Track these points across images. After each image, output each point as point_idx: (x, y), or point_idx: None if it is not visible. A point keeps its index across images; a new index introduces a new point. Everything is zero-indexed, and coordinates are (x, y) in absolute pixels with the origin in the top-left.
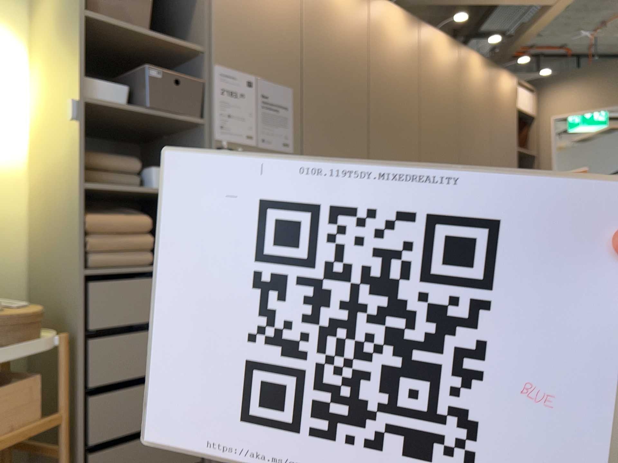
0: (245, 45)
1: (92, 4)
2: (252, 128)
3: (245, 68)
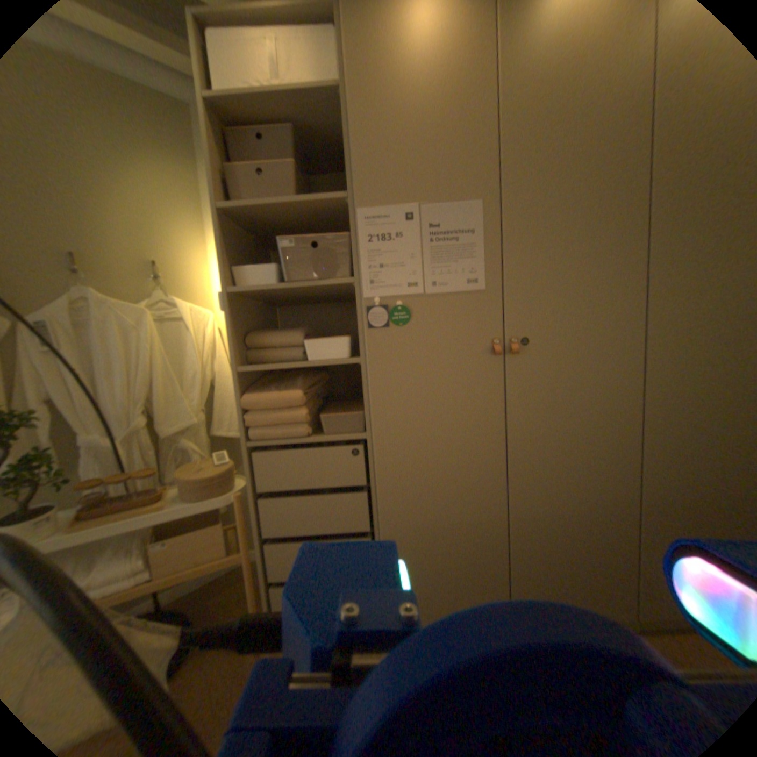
0: (400, 166)
1: (237, 191)
2: (417, 272)
3: (402, 197)
